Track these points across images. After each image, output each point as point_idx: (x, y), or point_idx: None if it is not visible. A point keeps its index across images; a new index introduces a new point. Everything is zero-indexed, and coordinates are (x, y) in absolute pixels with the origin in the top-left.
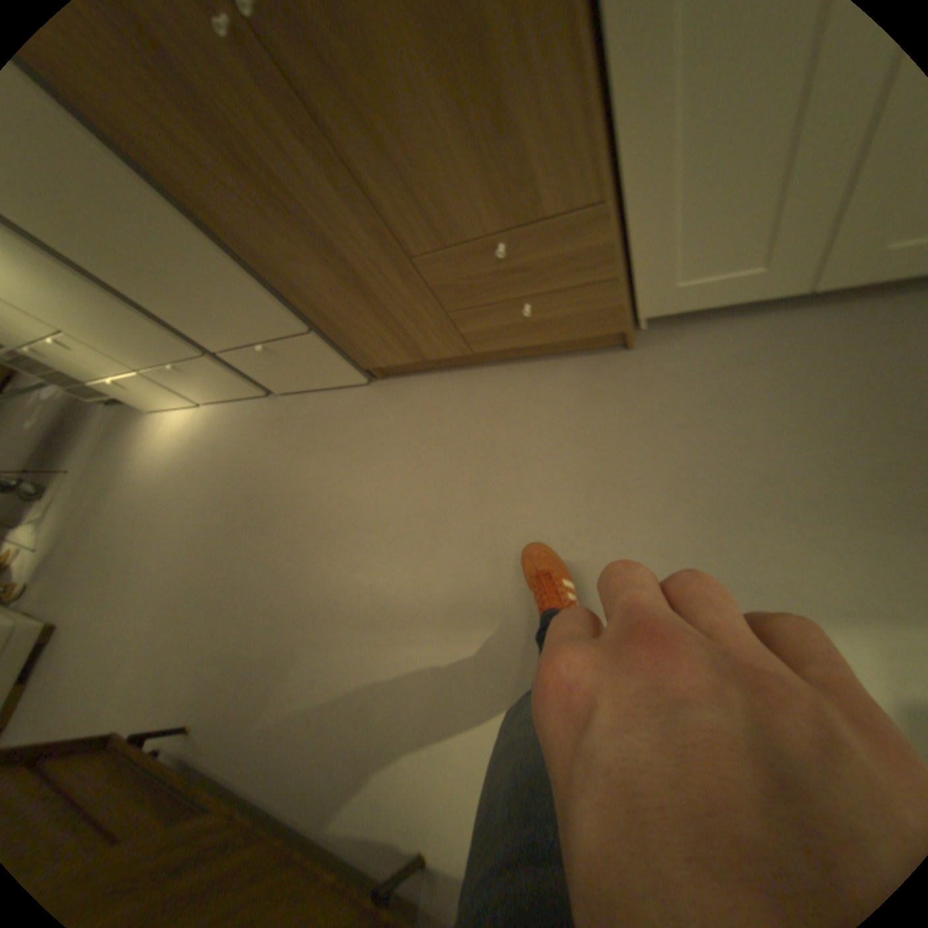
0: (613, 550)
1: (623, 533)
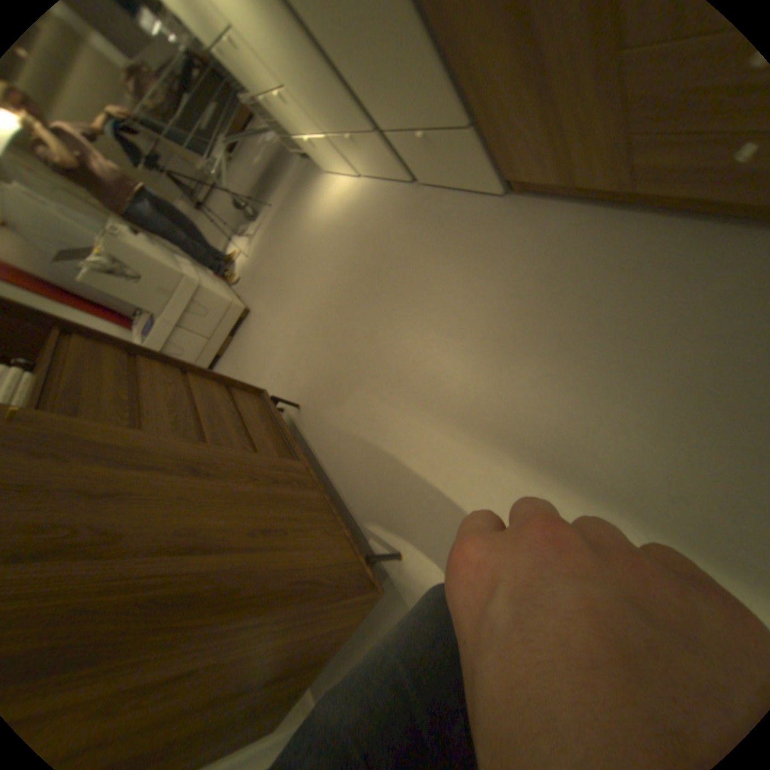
0: (670, 458)
1: (692, 449)
